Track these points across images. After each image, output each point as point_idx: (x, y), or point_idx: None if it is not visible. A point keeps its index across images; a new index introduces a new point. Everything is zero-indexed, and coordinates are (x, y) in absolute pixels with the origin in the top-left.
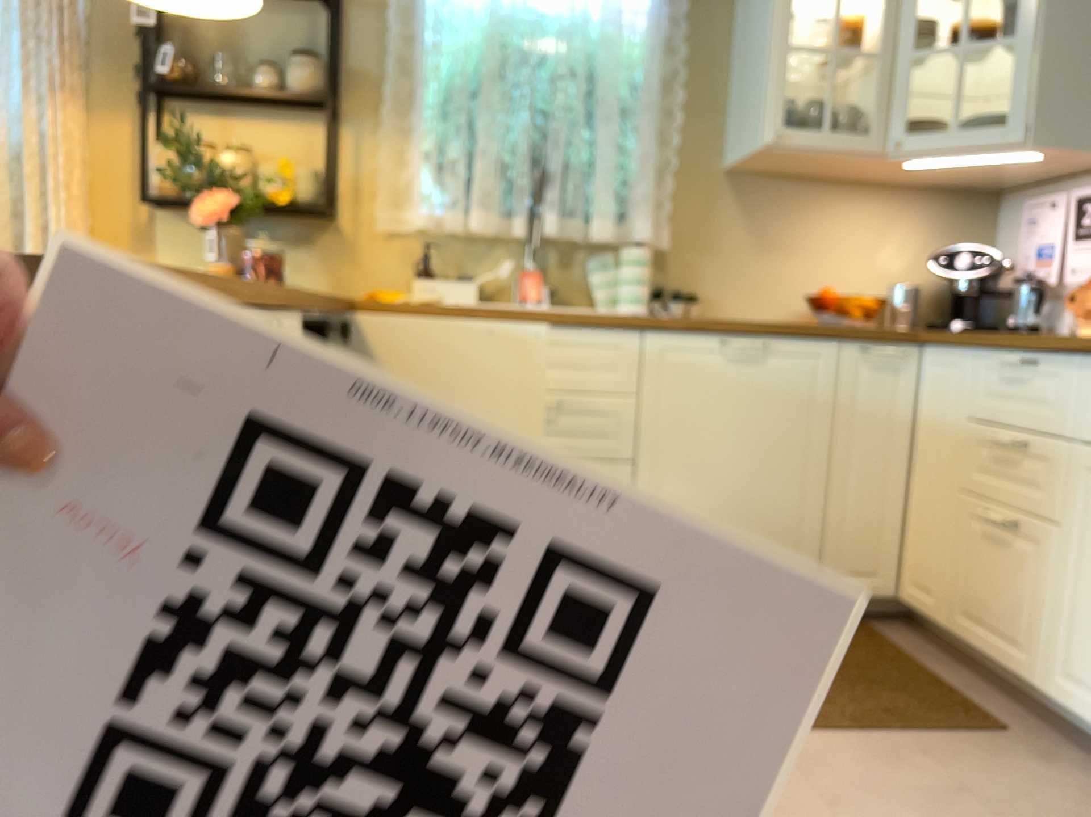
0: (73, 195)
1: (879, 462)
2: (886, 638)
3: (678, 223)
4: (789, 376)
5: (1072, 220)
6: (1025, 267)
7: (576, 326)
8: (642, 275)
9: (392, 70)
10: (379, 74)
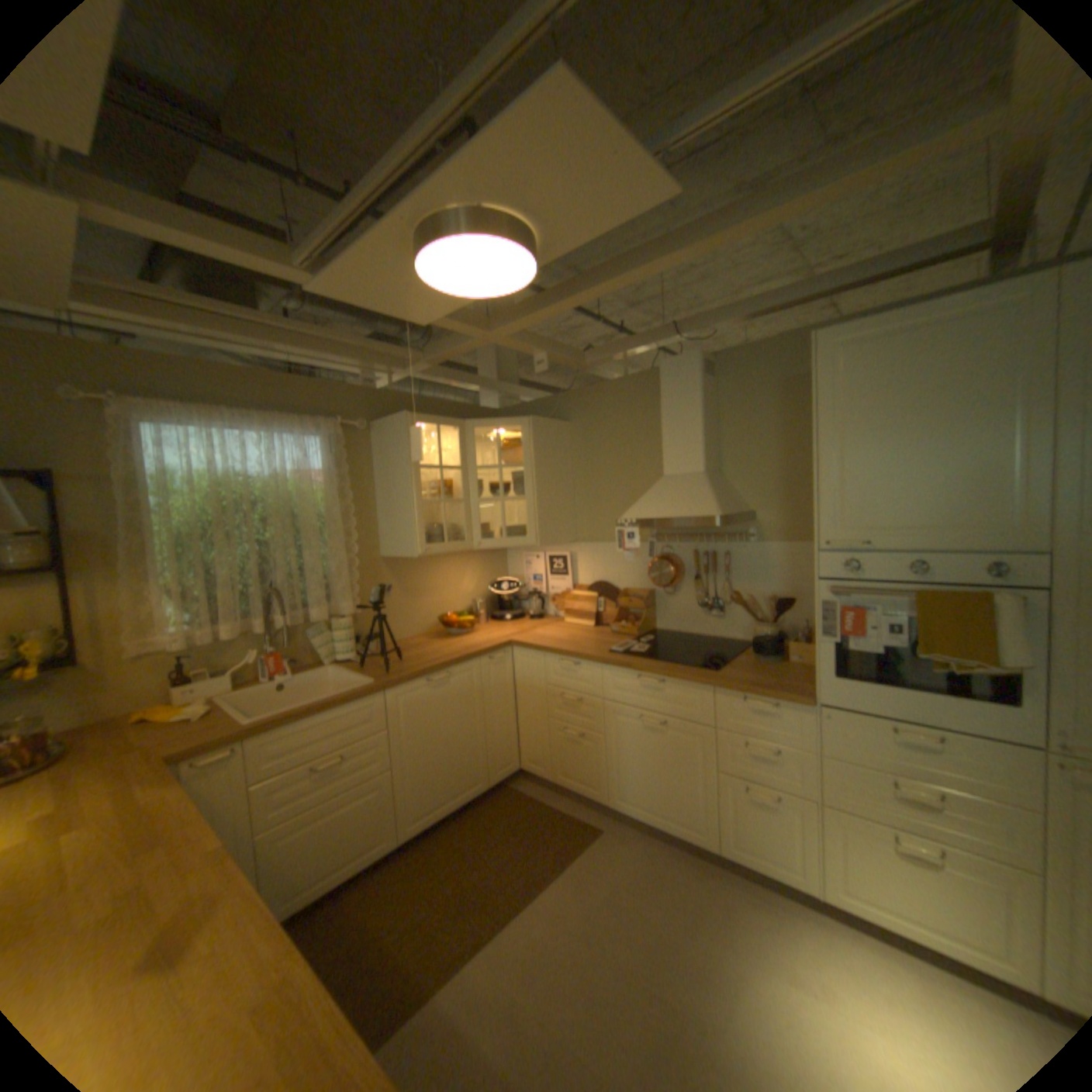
0: None
1: (503, 710)
2: (523, 796)
3: (359, 596)
4: (460, 686)
5: (543, 563)
6: (527, 584)
7: (344, 707)
8: (350, 638)
9: (117, 535)
10: (102, 537)
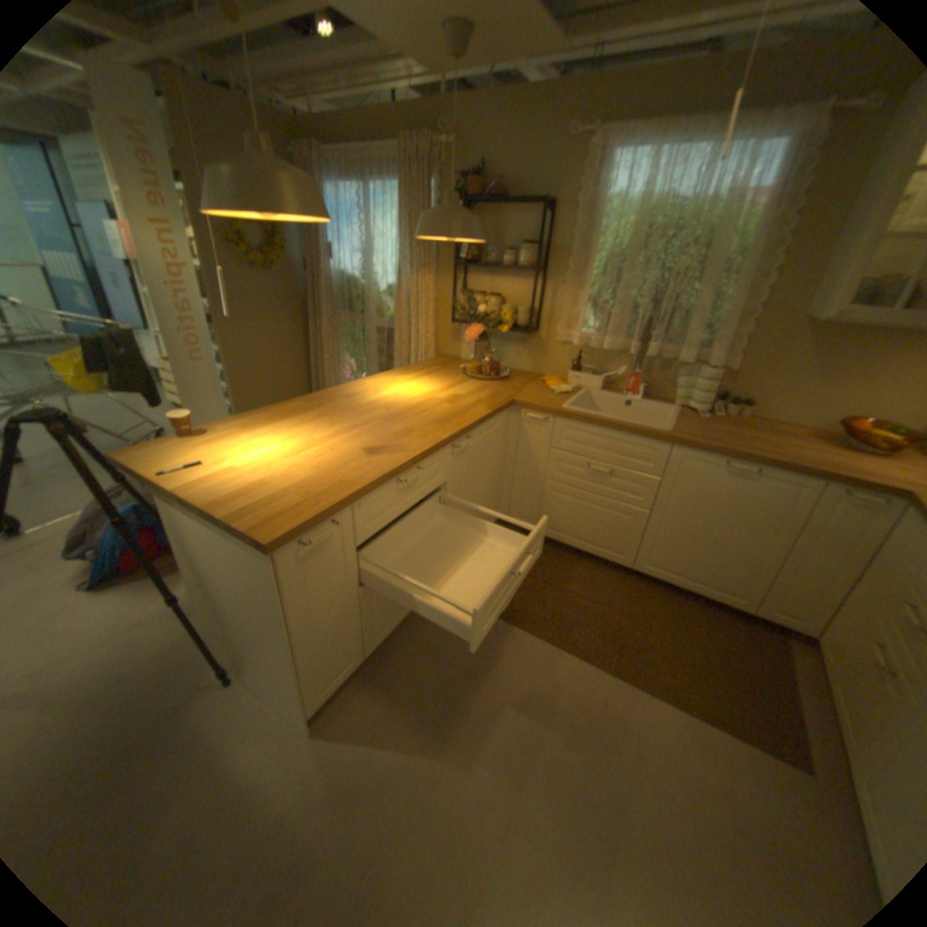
0: (428, 316)
1: (832, 563)
2: (791, 659)
3: (754, 350)
4: (774, 493)
5: None
6: None
7: (631, 433)
8: (709, 388)
9: (576, 246)
10: (570, 247)
